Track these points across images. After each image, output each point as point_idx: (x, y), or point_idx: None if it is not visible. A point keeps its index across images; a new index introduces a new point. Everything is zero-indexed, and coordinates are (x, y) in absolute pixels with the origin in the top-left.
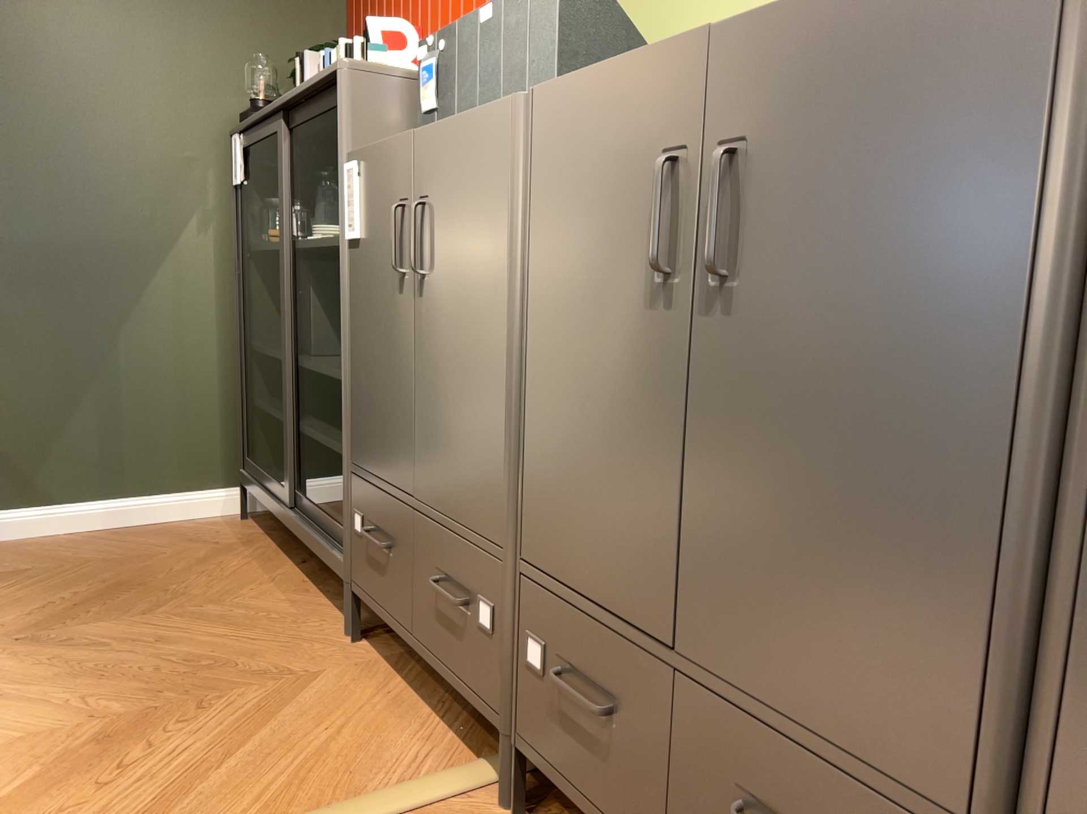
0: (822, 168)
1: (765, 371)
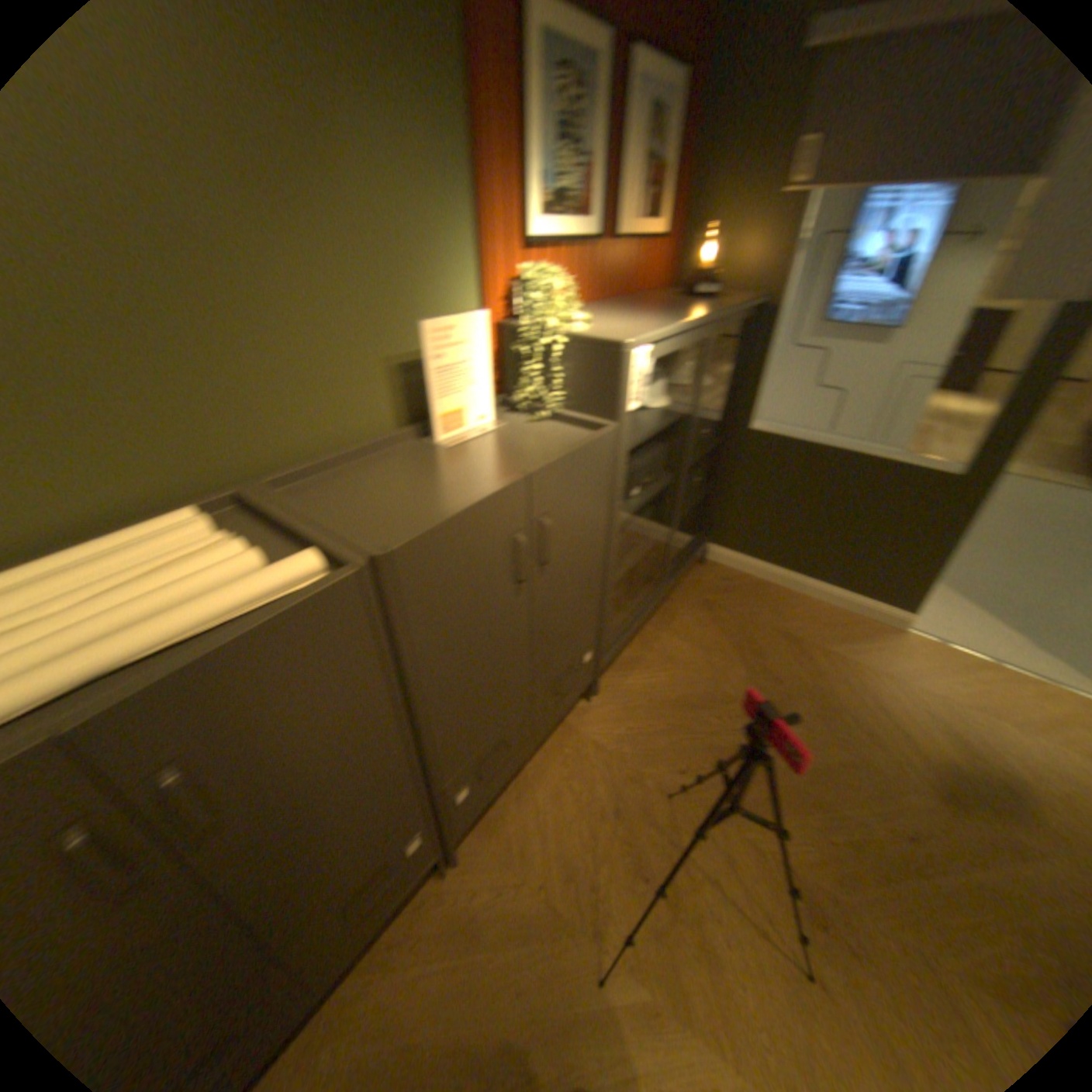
0: (267, 717)
1: (275, 812)
